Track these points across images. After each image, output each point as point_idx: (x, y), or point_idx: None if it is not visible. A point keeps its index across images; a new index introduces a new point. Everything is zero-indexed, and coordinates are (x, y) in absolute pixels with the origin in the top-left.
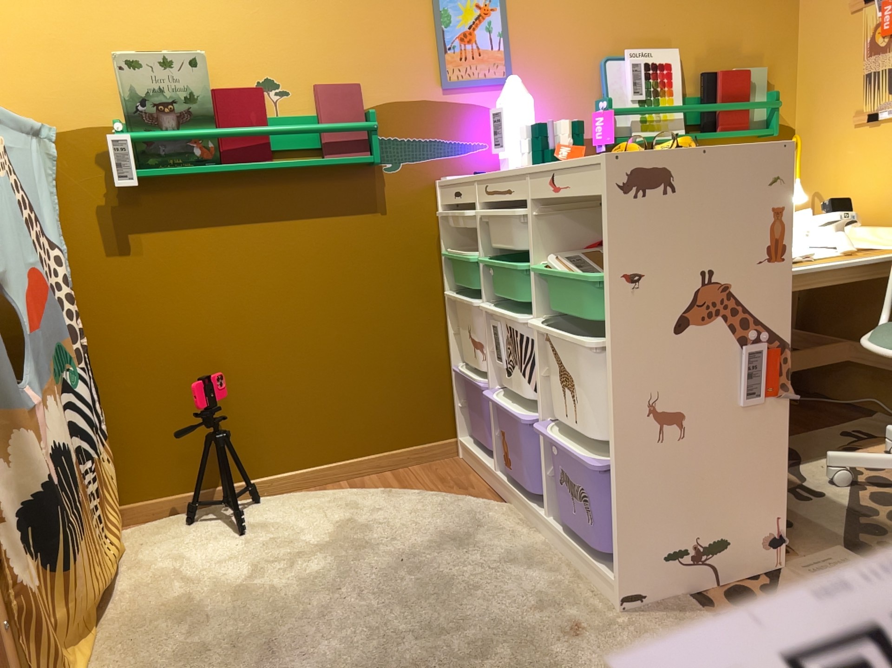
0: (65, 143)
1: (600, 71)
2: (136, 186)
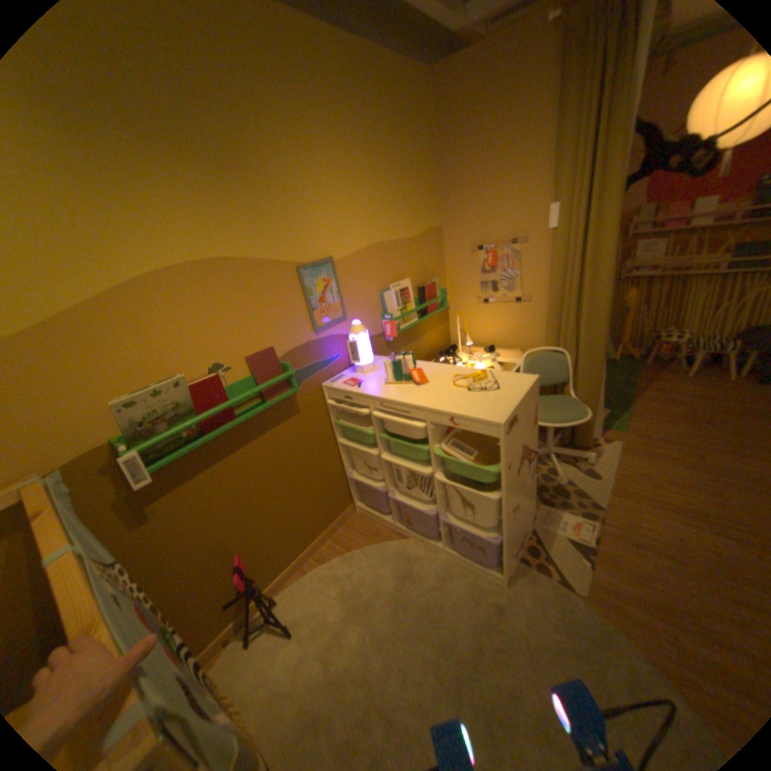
0: (64, 475)
1: (381, 297)
2: (150, 482)
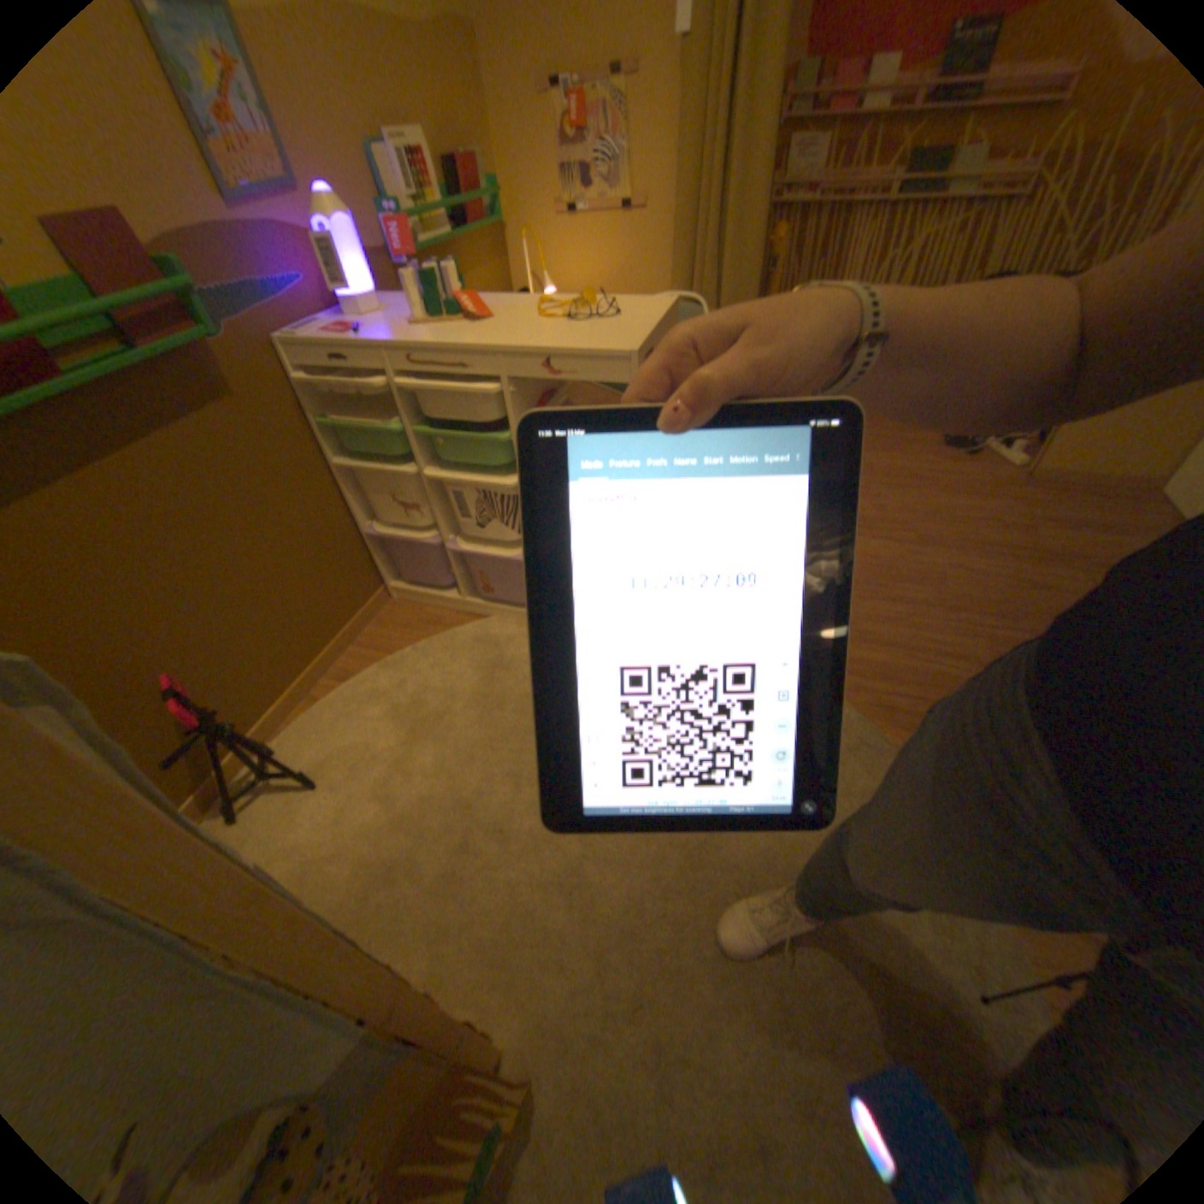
0: None
1: (366, 157)
2: None
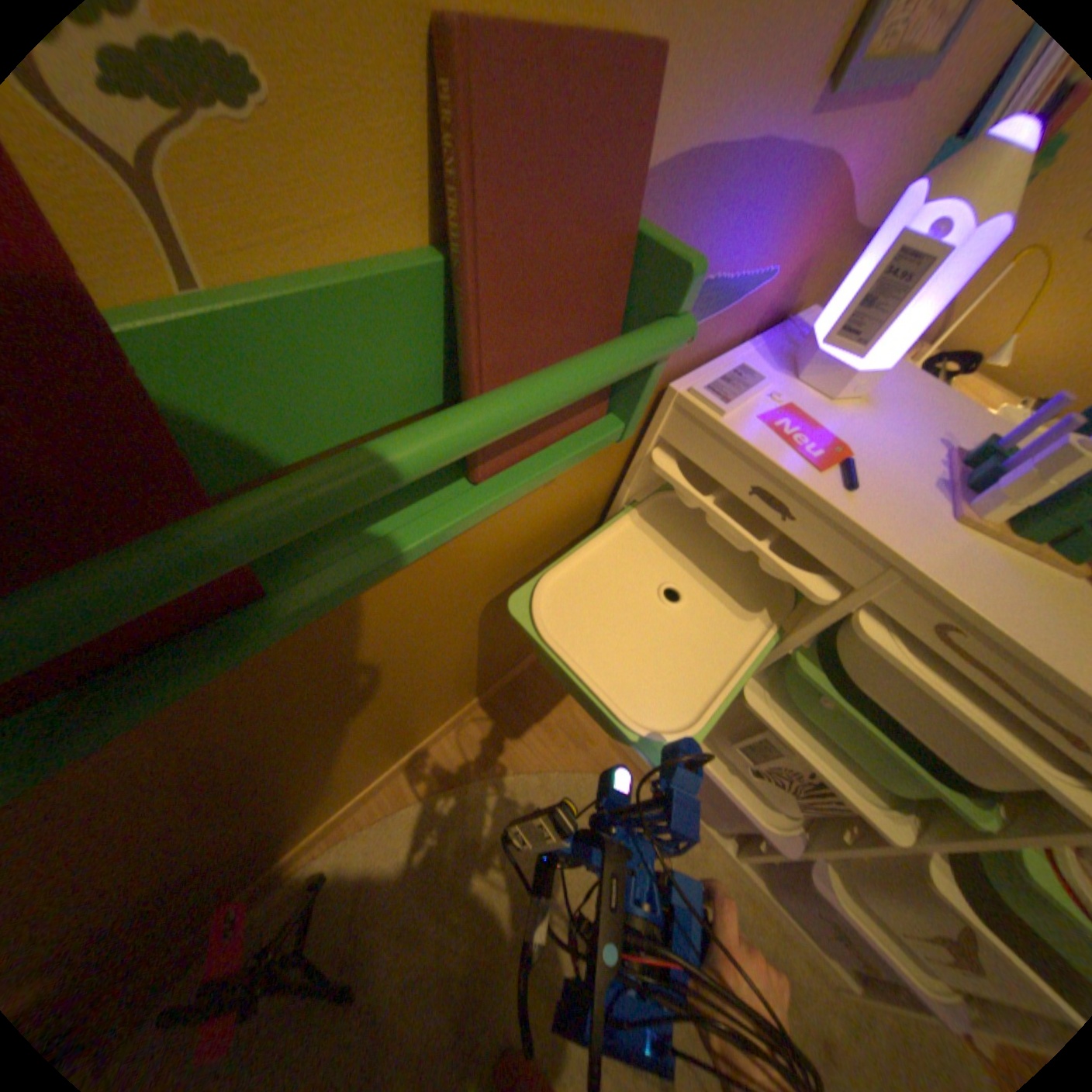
0: None
1: None
2: None
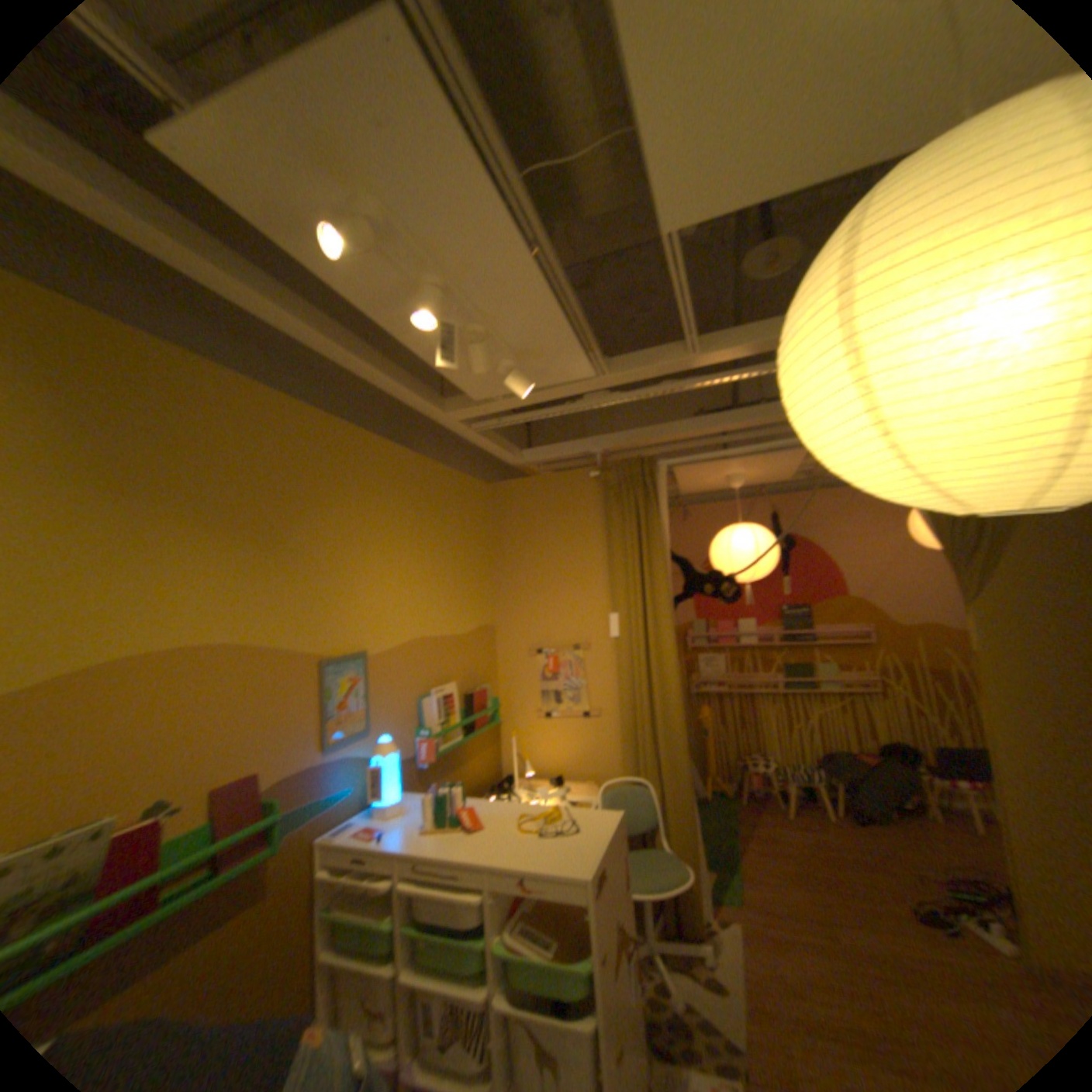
0: None
1: (419, 705)
2: None
